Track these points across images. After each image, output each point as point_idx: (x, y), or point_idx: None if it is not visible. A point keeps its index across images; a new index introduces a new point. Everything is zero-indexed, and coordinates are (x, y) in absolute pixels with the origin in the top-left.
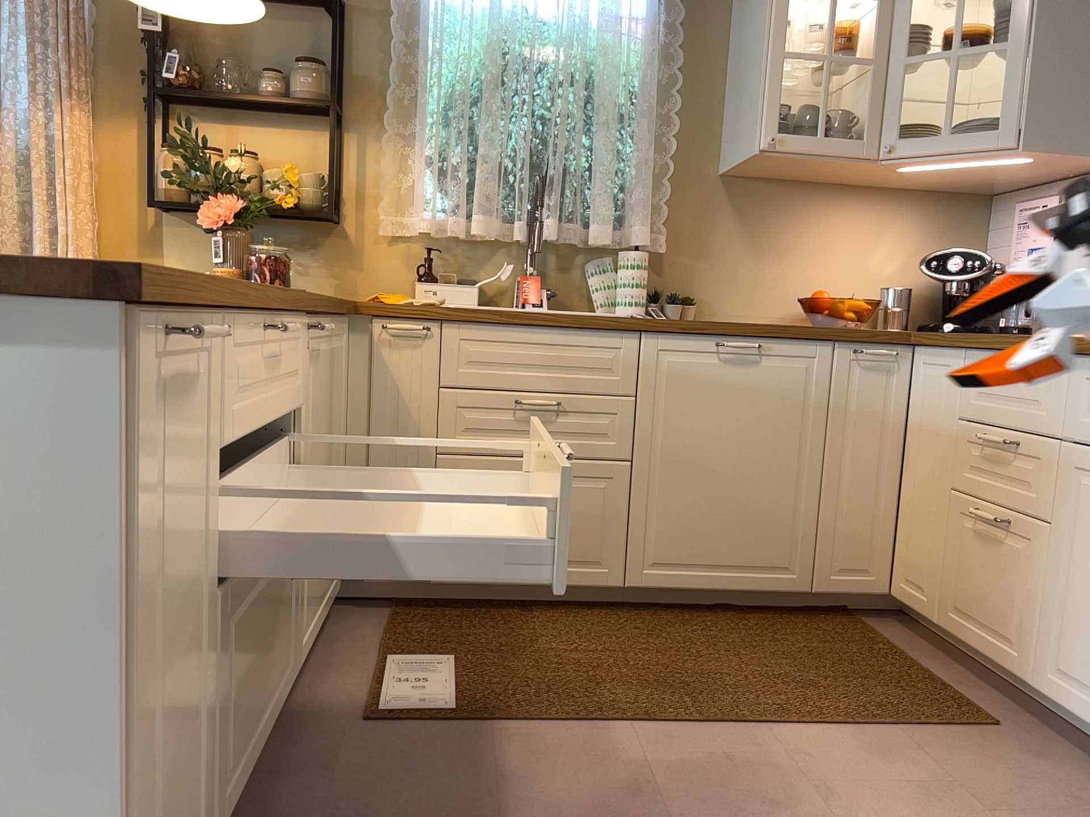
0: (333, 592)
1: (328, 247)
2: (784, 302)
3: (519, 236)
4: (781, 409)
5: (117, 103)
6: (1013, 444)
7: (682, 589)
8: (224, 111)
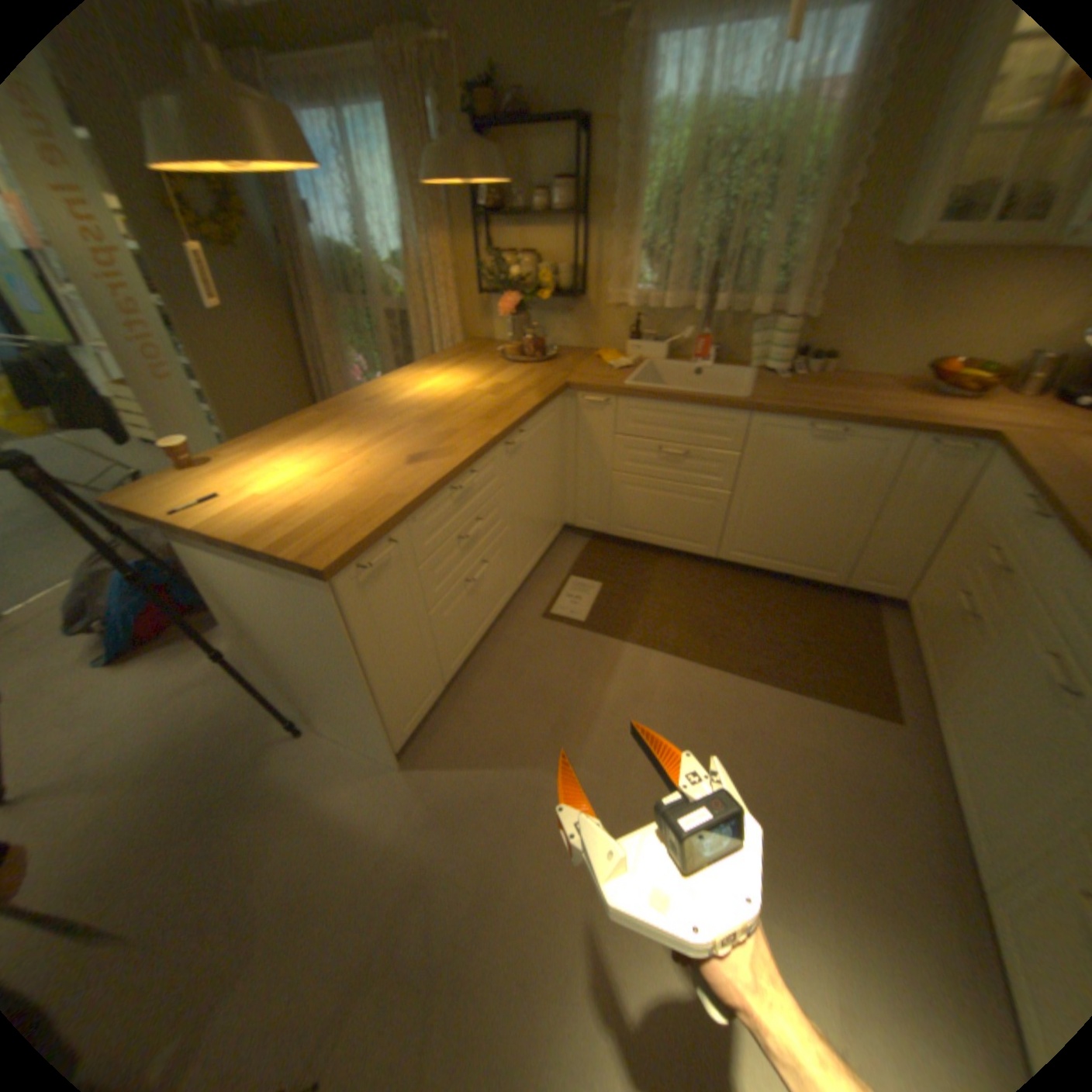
0: (553, 537)
1: (578, 312)
2: (924, 357)
3: (698, 309)
4: (852, 475)
5: (459, 217)
6: (1004, 571)
7: (753, 566)
8: (516, 217)
